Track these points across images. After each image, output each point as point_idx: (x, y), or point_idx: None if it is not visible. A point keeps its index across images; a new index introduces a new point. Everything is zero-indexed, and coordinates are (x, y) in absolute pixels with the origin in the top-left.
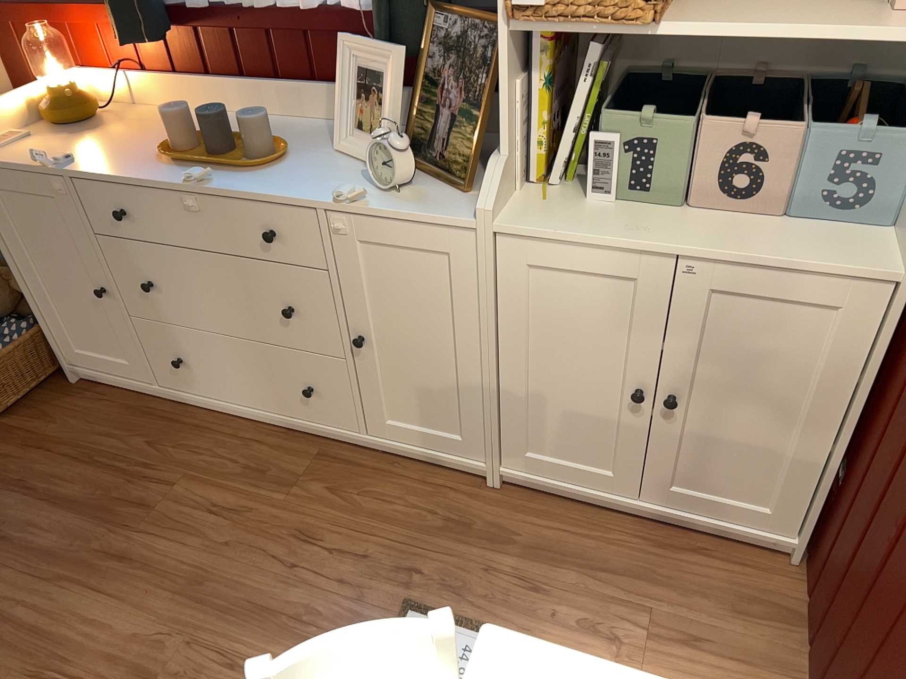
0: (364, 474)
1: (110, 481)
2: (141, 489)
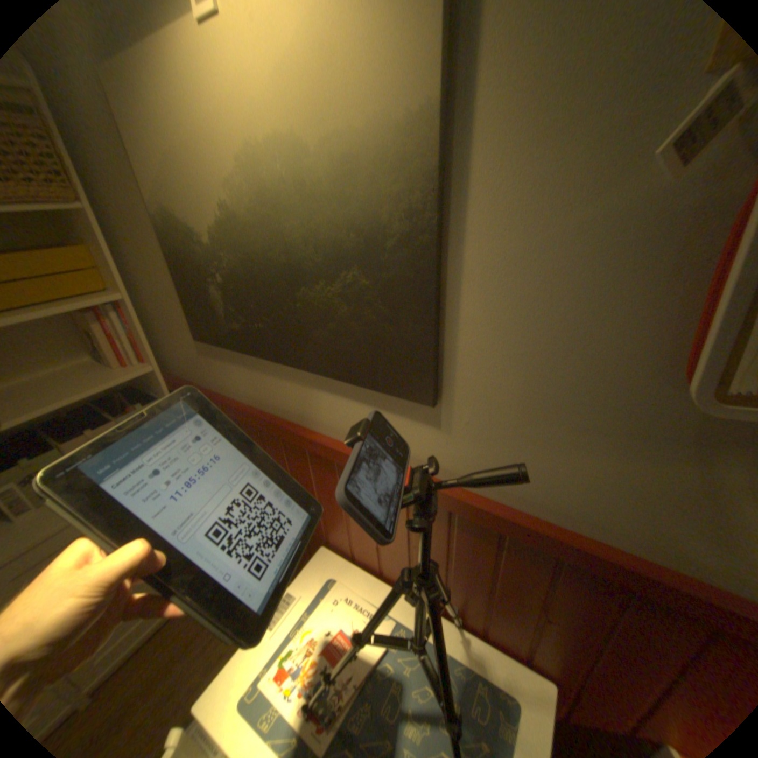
0: None
1: None
2: None
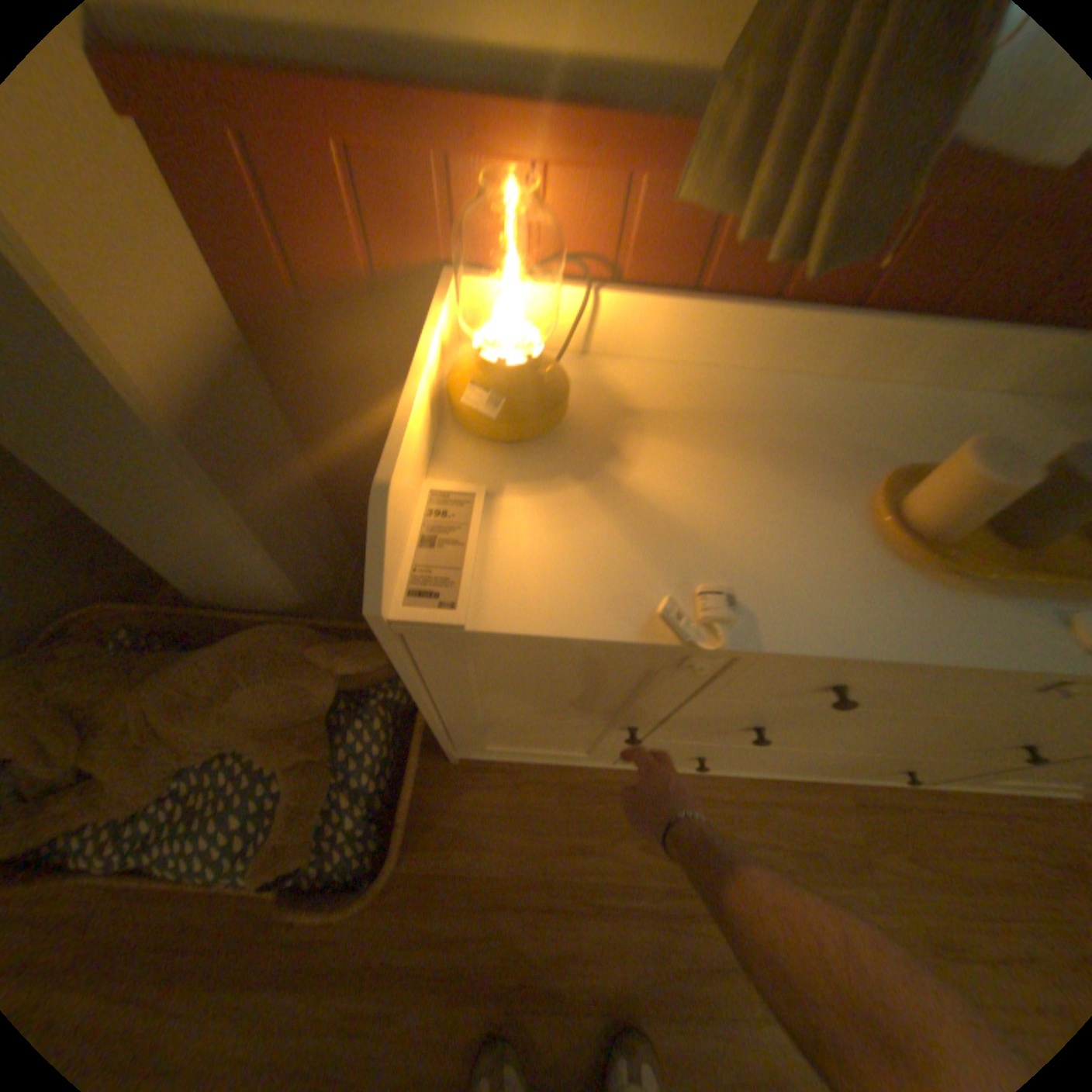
0: (926, 823)
1: (650, 942)
2: (701, 941)
